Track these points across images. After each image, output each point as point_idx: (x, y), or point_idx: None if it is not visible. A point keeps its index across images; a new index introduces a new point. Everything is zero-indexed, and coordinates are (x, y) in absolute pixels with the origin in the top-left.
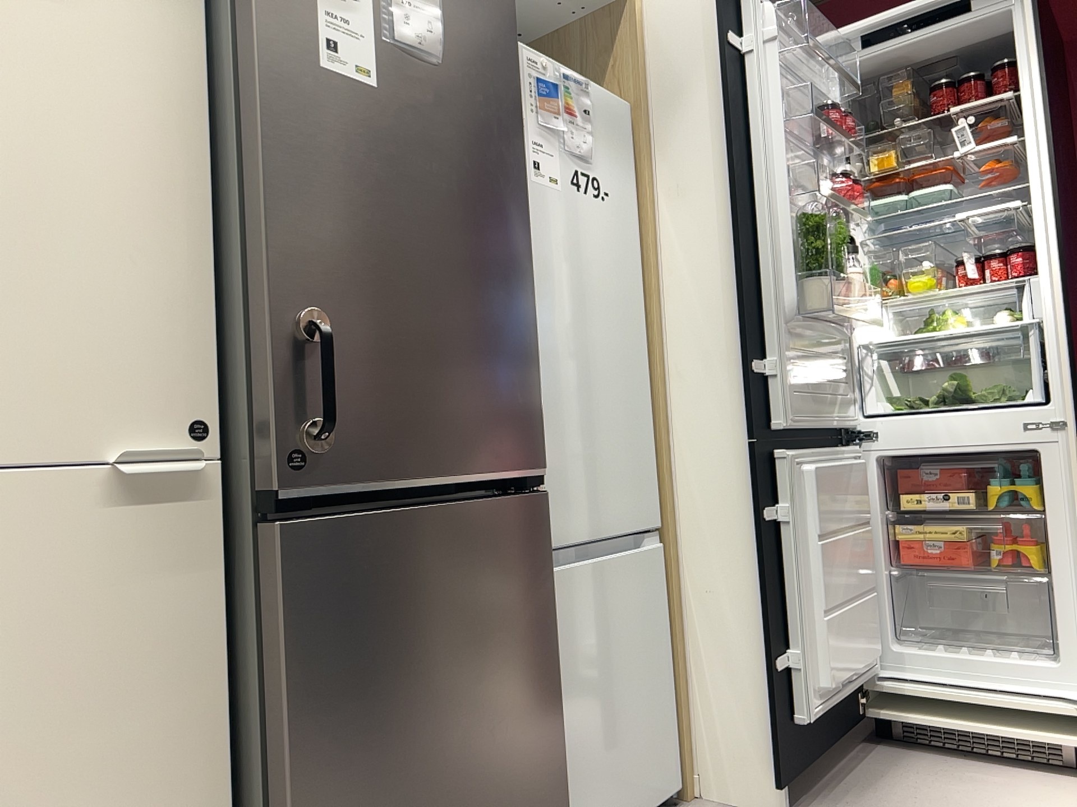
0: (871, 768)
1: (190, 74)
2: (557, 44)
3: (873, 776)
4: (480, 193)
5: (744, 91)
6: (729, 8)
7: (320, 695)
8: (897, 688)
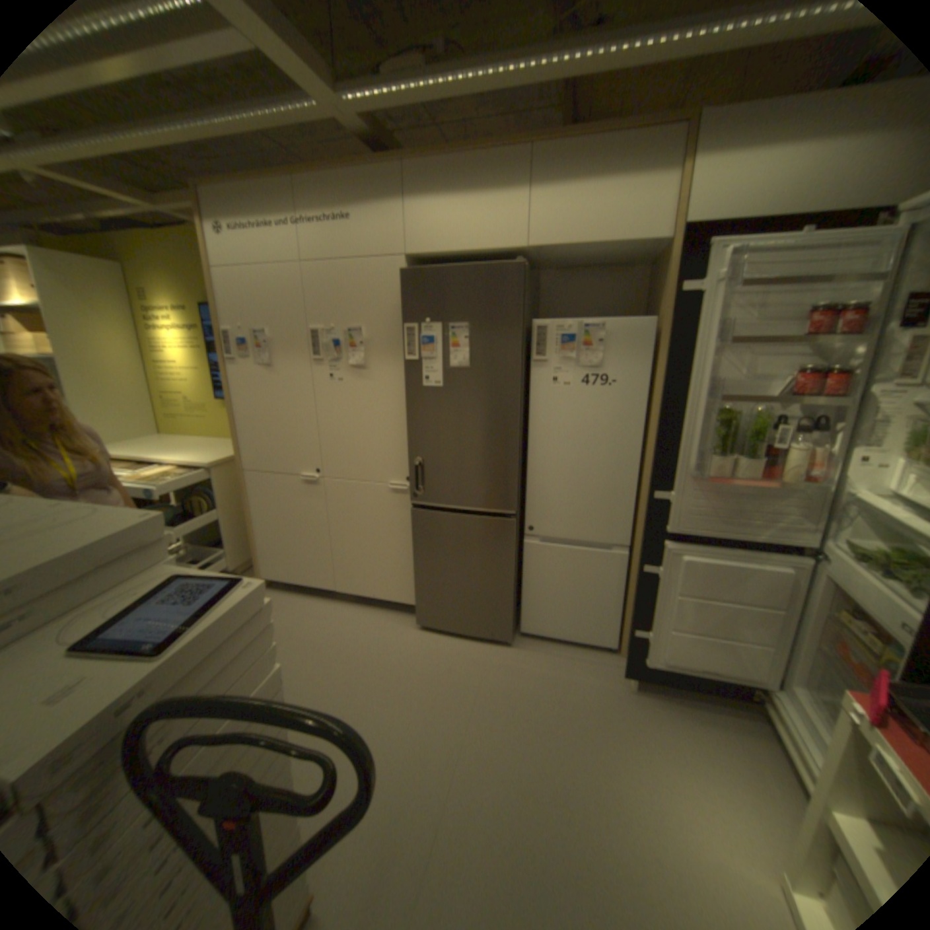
0: (723, 722)
1: (405, 387)
2: (662, 259)
3: (713, 723)
4: (488, 412)
5: (696, 321)
6: (691, 262)
7: (421, 548)
8: (777, 708)
